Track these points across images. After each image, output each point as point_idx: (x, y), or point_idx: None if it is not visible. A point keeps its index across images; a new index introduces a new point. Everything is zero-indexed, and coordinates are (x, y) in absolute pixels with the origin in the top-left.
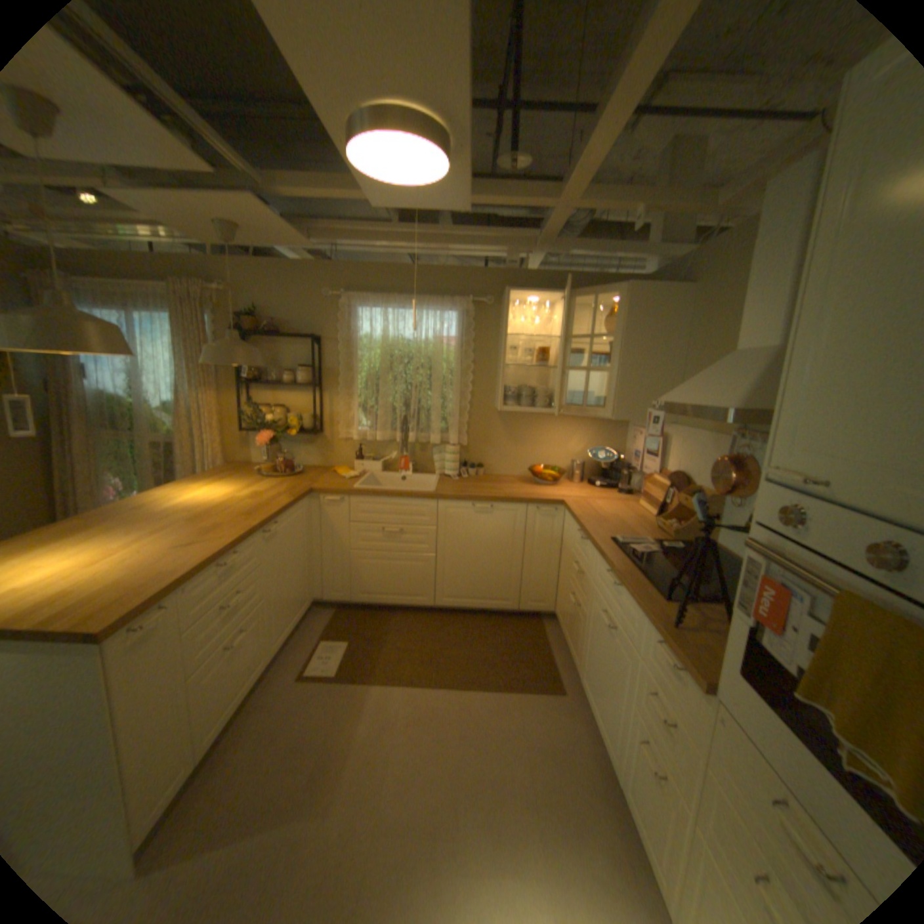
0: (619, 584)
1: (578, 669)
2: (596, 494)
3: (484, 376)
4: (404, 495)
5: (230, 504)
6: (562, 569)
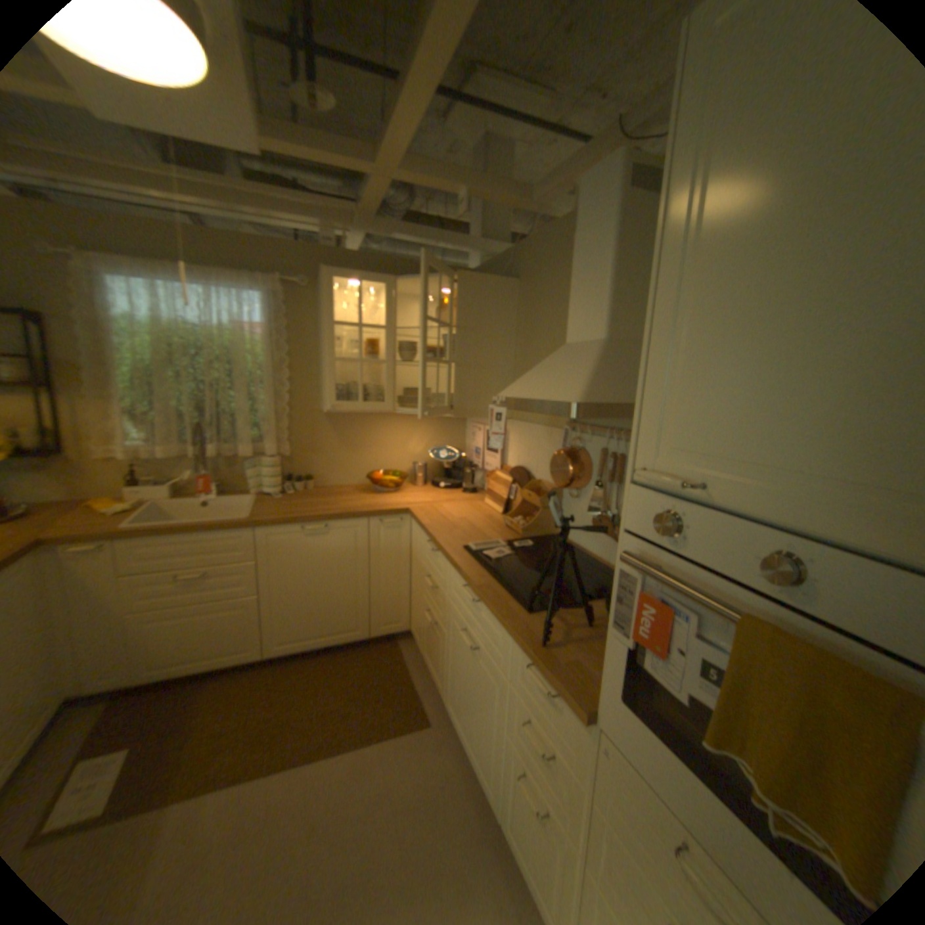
0: (478, 601)
1: (440, 692)
2: (442, 497)
3: (306, 372)
4: (205, 528)
5: None
6: (414, 583)
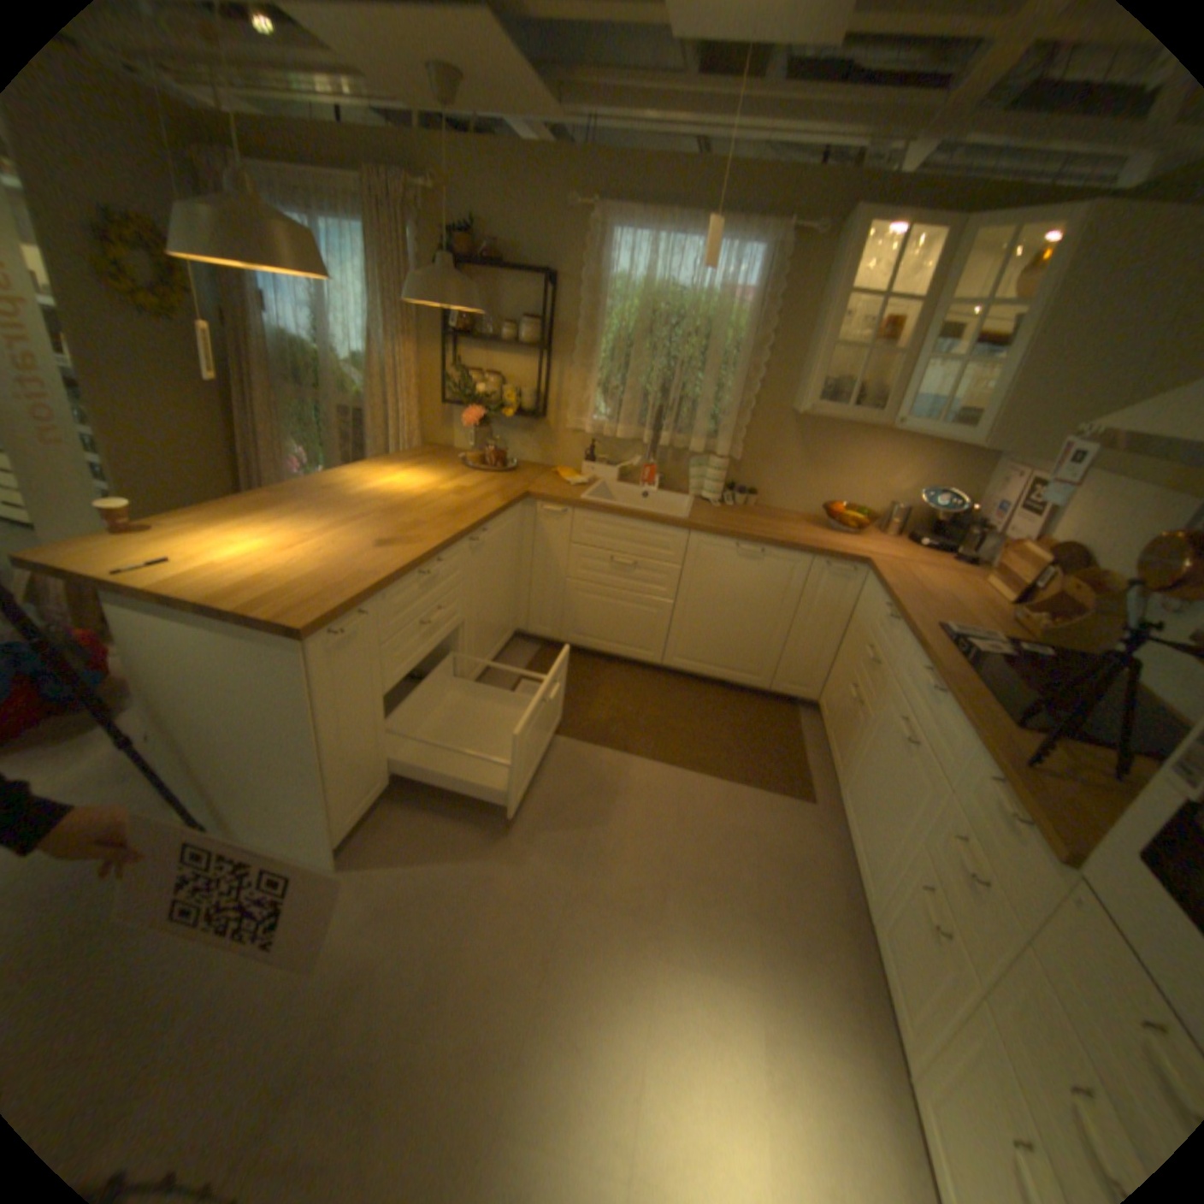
0: (942, 690)
1: (840, 777)
2: (920, 557)
3: (787, 356)
4: (645, 518)
5: (432, 498)
6: (844, 650)
